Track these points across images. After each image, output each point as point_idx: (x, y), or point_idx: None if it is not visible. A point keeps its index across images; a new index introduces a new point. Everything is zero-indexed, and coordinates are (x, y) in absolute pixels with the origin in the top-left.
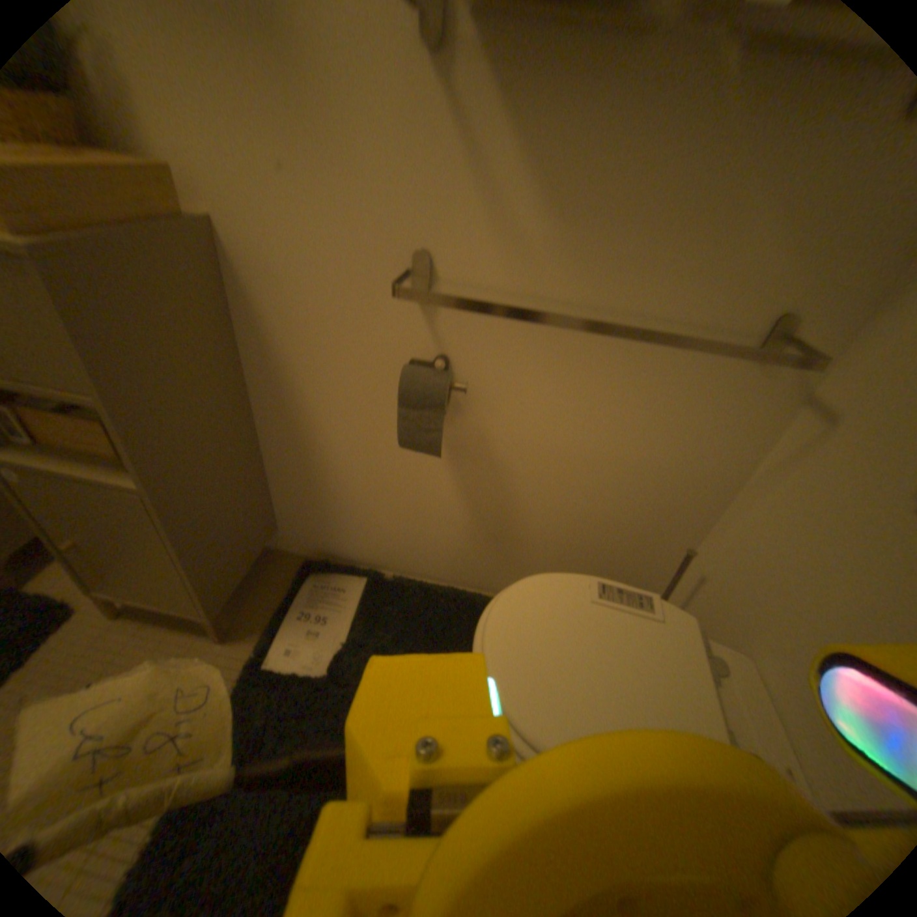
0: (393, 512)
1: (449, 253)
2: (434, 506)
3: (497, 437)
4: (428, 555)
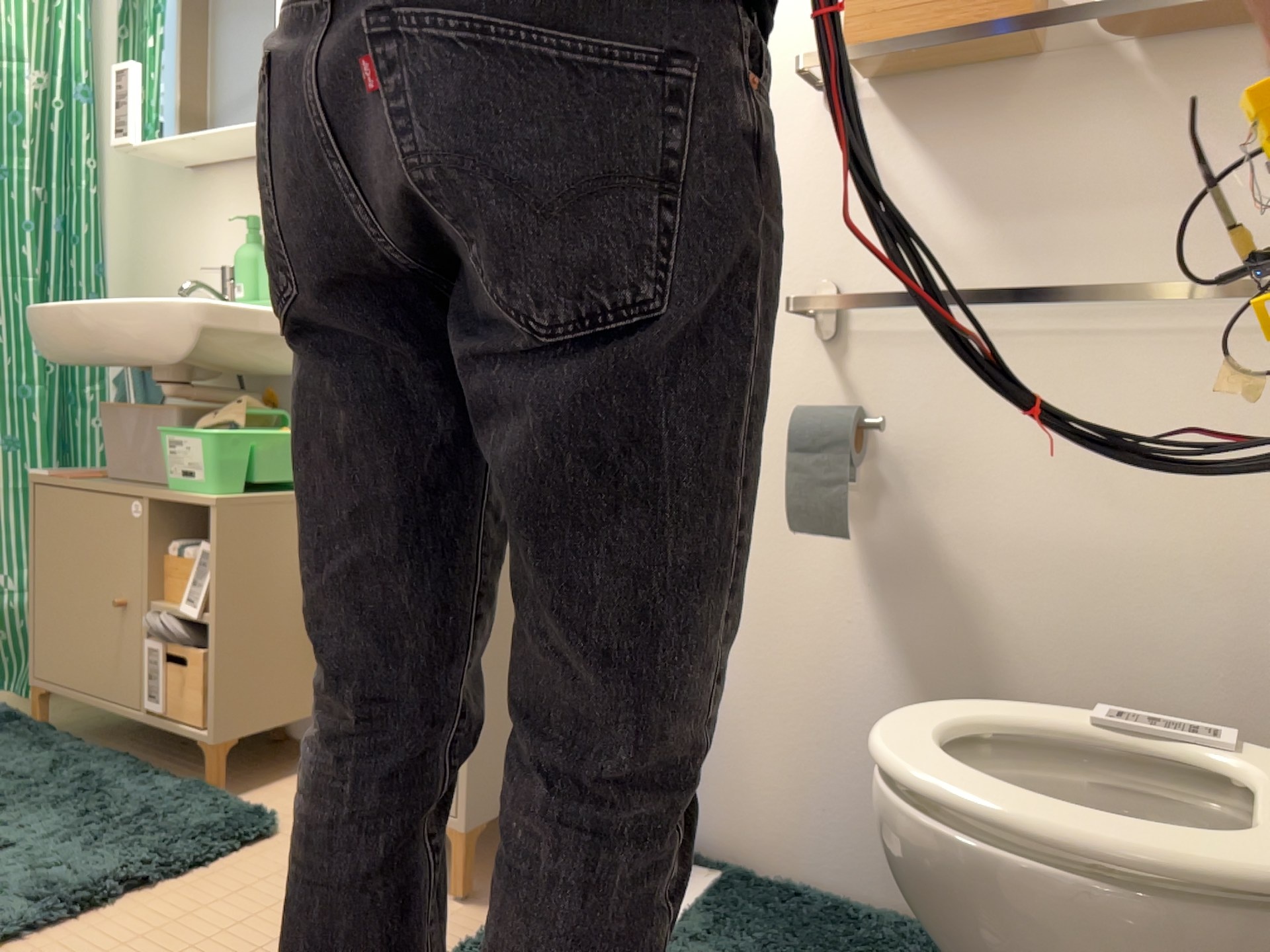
0: (777, 700)
1: (852, 280)
2: (846, 681)
3: (938, 524)
4: (839, 810)
